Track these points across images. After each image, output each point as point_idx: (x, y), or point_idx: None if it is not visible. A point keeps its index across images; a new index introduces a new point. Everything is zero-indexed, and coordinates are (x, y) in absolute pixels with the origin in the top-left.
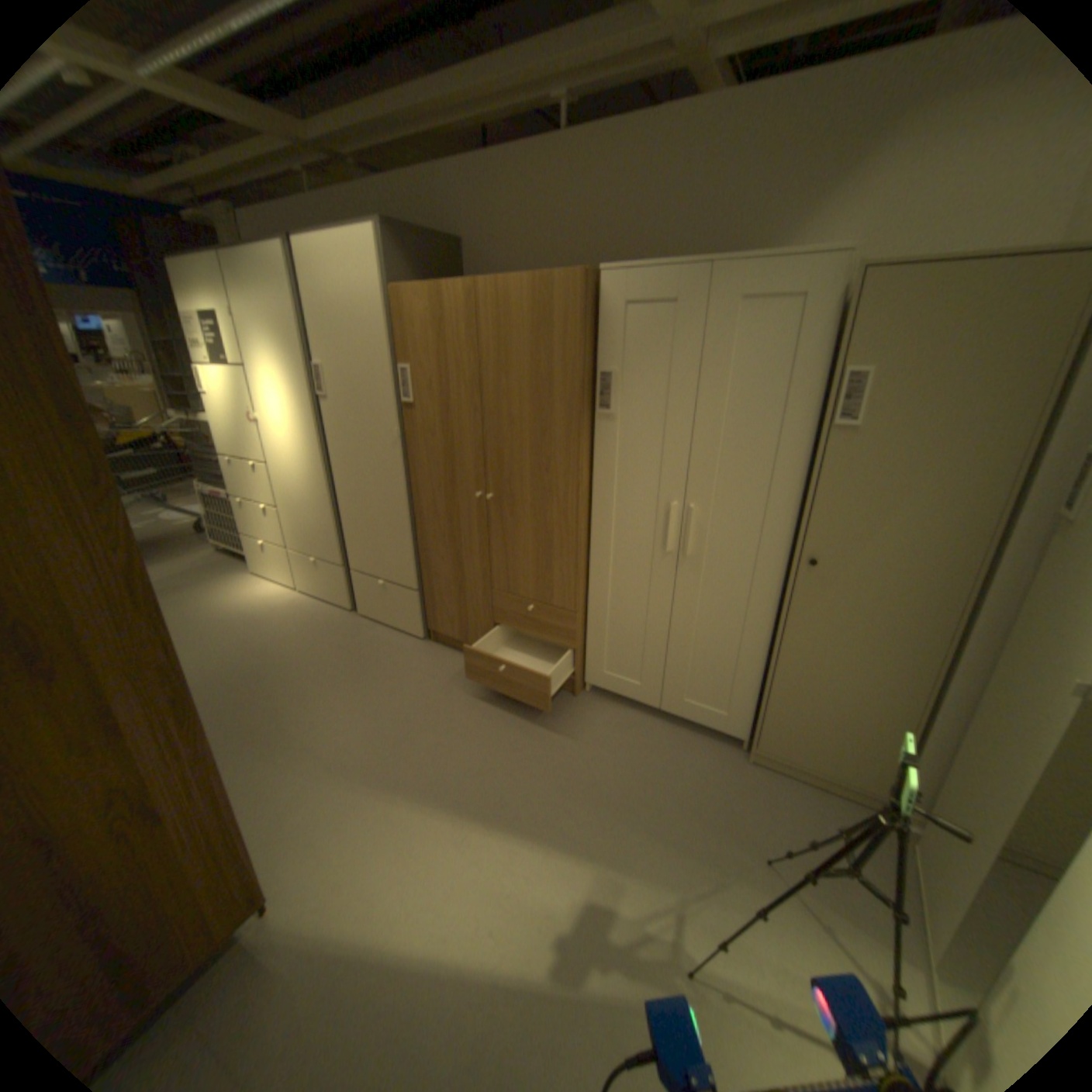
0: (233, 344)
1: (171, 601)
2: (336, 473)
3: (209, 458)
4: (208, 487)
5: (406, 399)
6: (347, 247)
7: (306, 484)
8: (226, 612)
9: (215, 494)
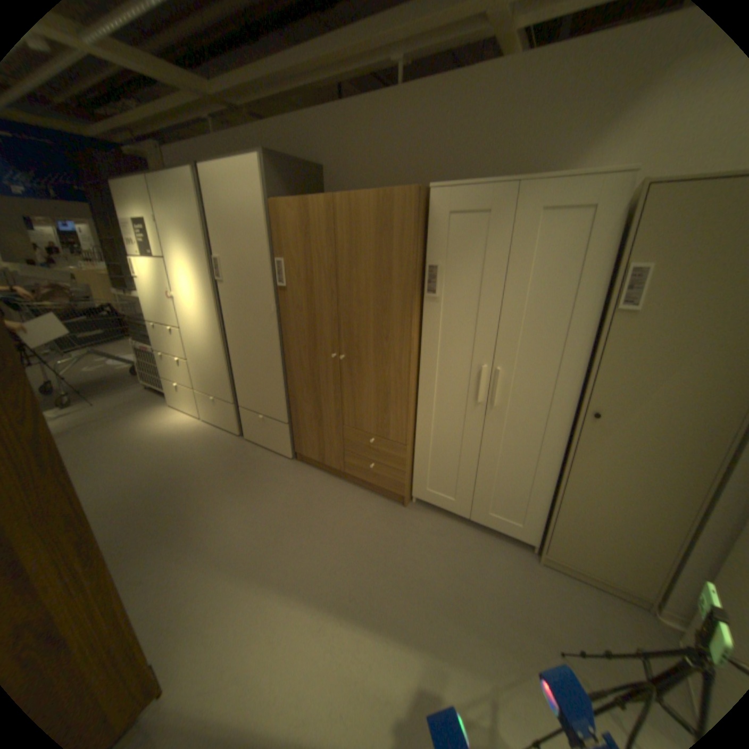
0: (155, 242)
1: (109, 427)
2: (229, 336)
3: (140, 323)
4: (139, 344)
5: (280, 283)
6: (238, 171)
7: (207, 344)
8: (148, 436)
9: (143, 349)
